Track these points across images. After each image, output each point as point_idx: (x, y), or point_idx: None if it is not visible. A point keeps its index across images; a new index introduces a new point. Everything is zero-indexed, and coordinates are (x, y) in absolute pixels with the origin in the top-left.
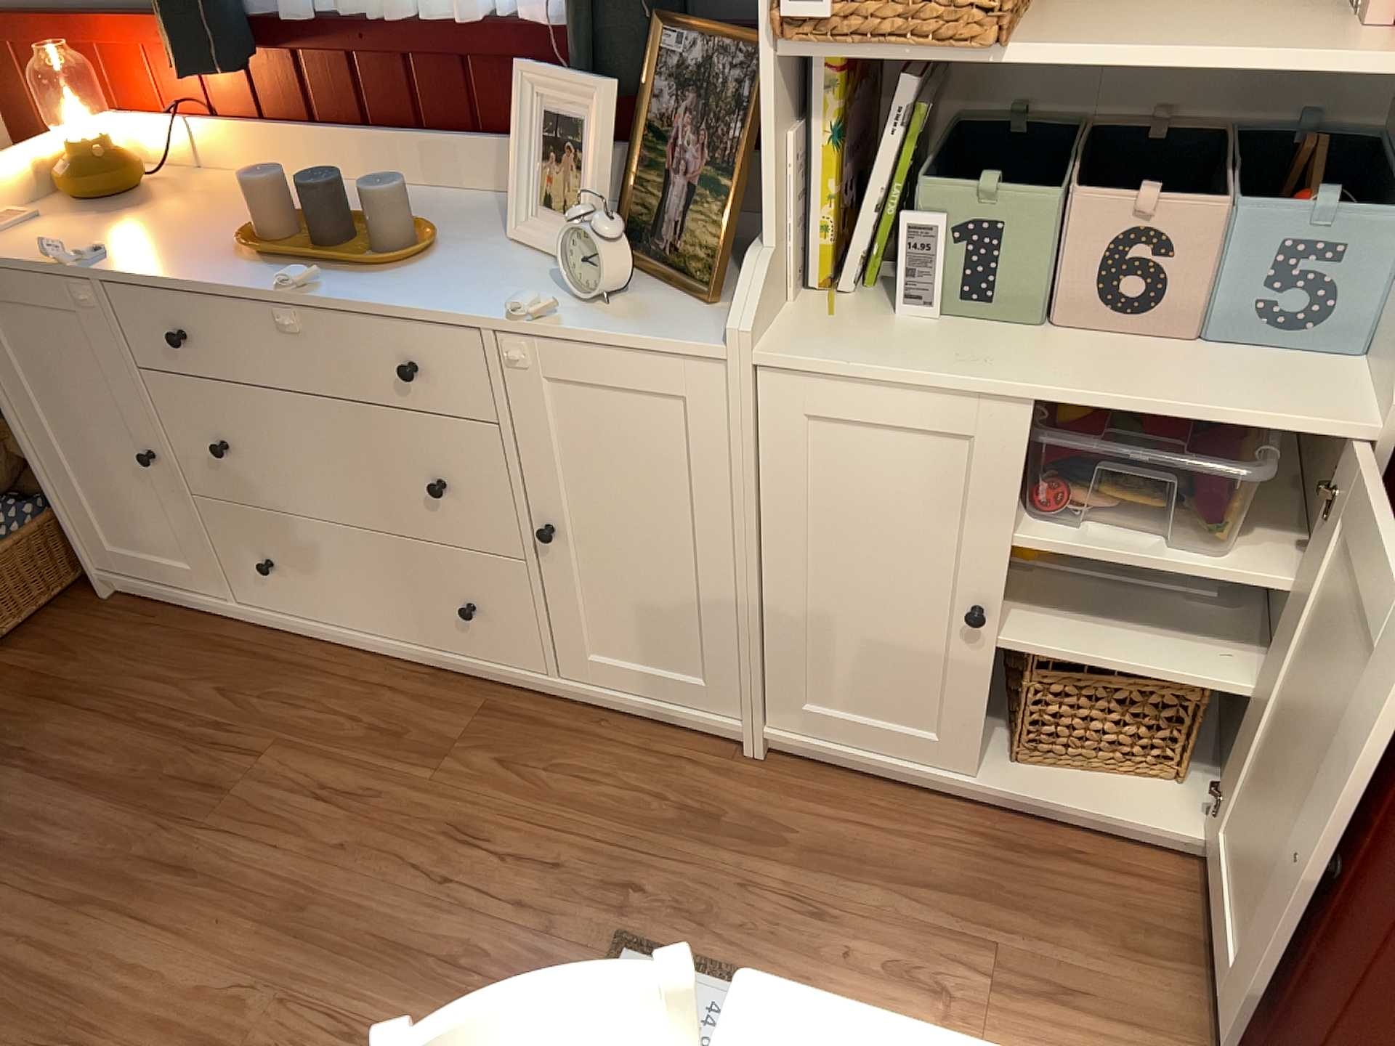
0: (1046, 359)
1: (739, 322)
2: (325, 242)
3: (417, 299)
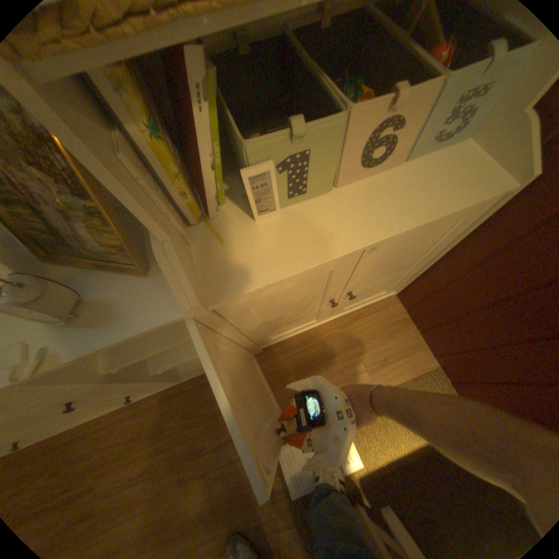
0: (356, 213)
1: (184, 301)
2: None
3: None
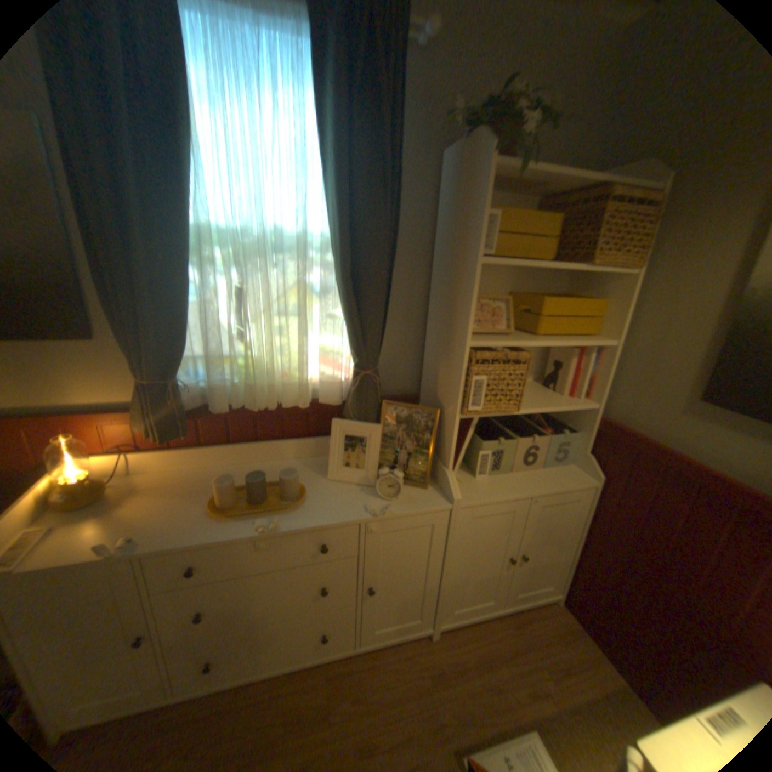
0: (524, 483)
1: (455, 496)
2: (246, 500)
3: (323, 518)
